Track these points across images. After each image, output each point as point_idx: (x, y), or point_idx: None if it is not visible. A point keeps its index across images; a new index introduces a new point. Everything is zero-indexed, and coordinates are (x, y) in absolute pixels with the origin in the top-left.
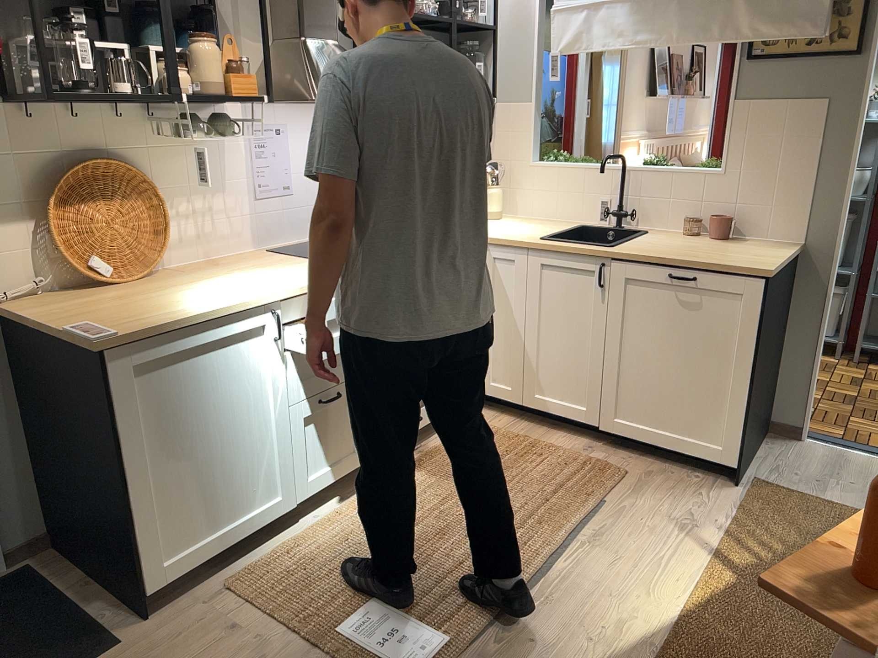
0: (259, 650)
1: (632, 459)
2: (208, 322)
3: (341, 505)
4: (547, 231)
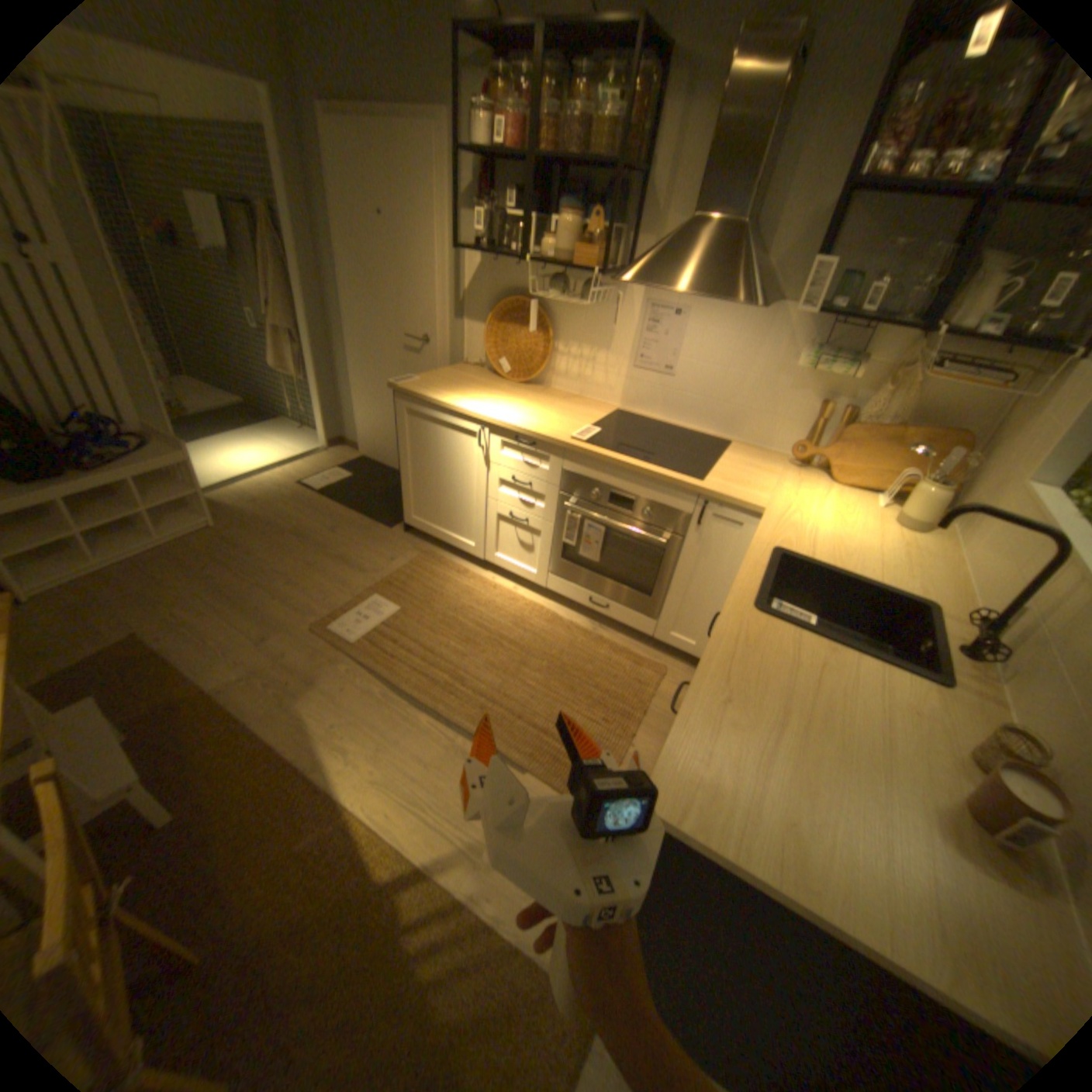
0: (373, 570)
1: None
2: (441, 407)
3: (508, 587)
4: (848, 563)
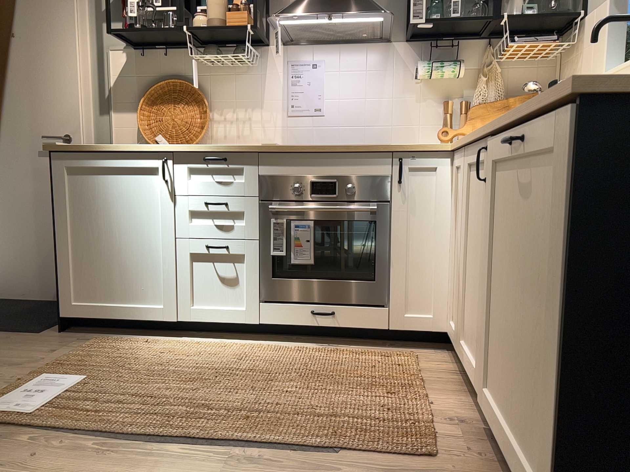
0: (29, 363)
1: (481, 460)
2: (113, 152)
3: (213, 343)
4: None
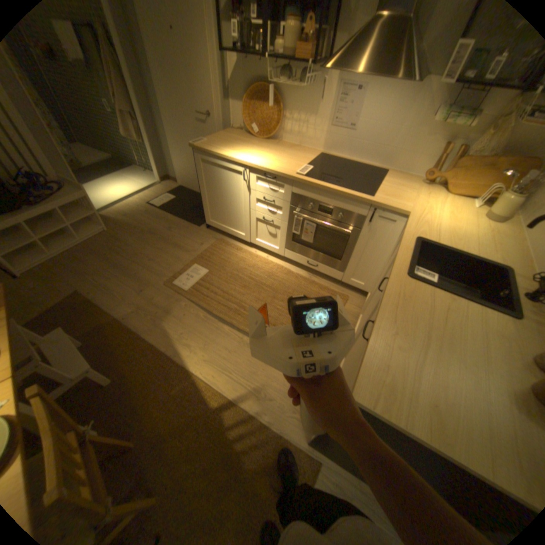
0: (192, 250)
1: None
2: (220, 157)
3: (263, 256)
4: (459, 244)
